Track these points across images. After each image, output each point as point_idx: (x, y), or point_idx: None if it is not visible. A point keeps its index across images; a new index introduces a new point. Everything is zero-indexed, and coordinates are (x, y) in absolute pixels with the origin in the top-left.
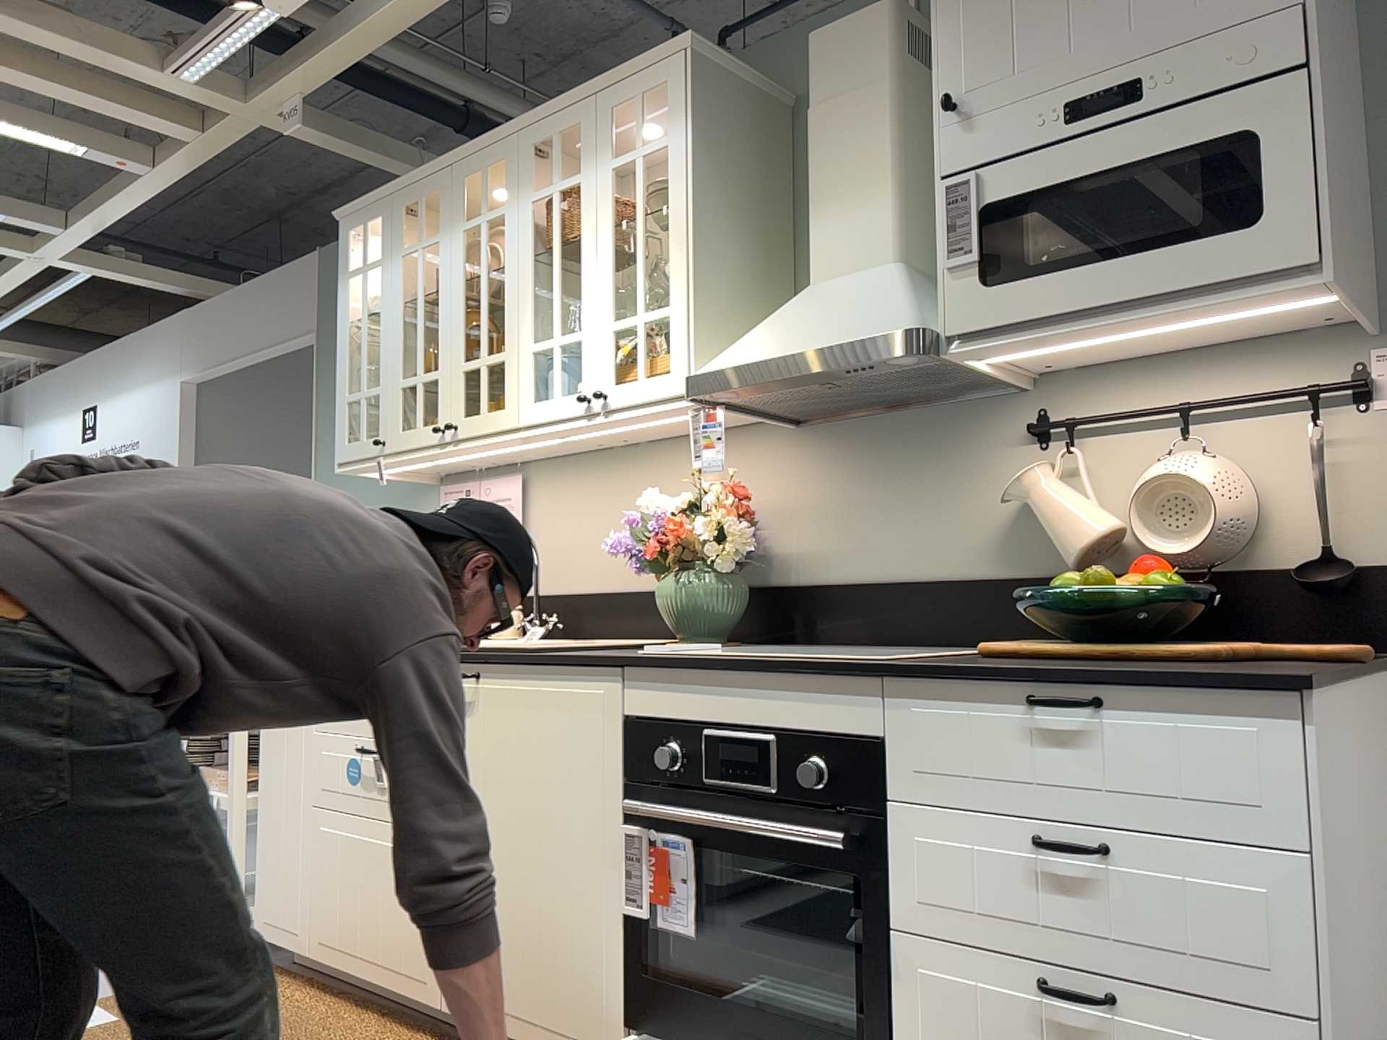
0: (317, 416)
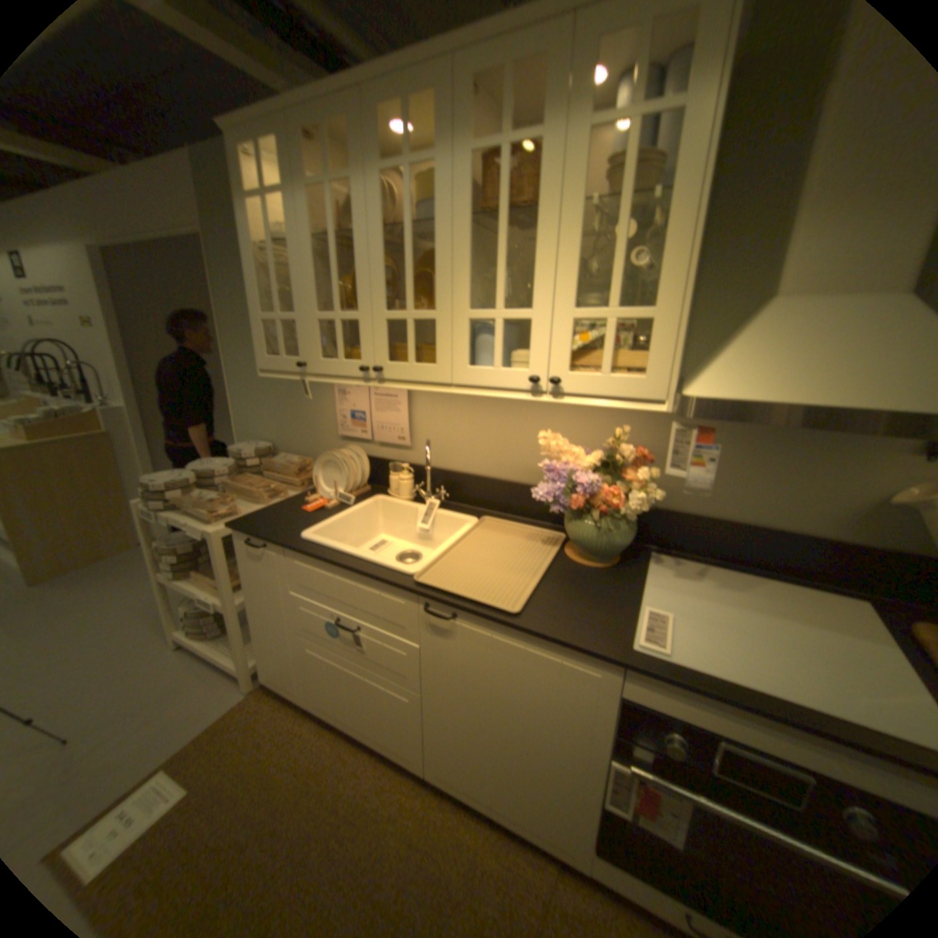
0: (212, 296)
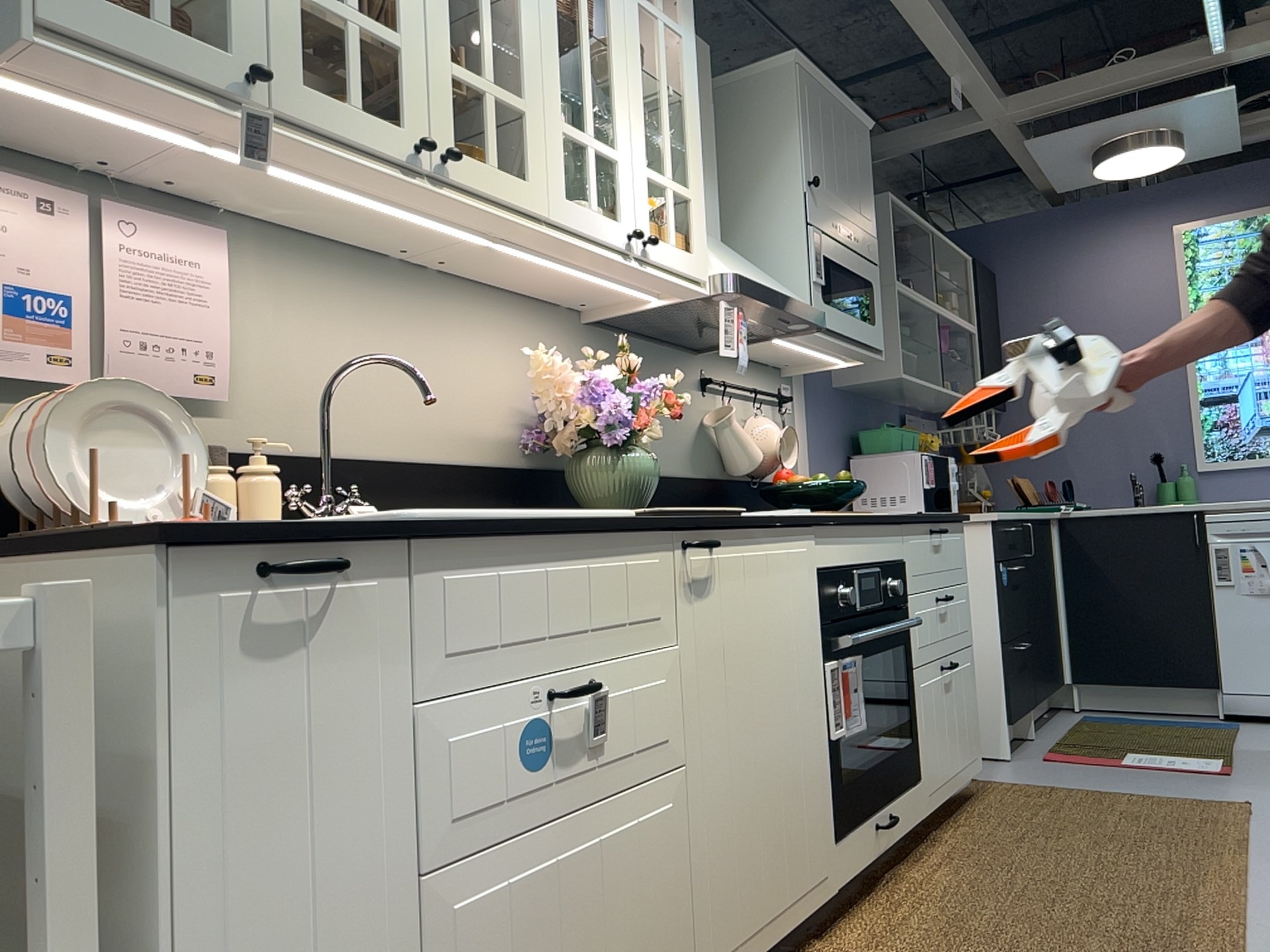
0: None
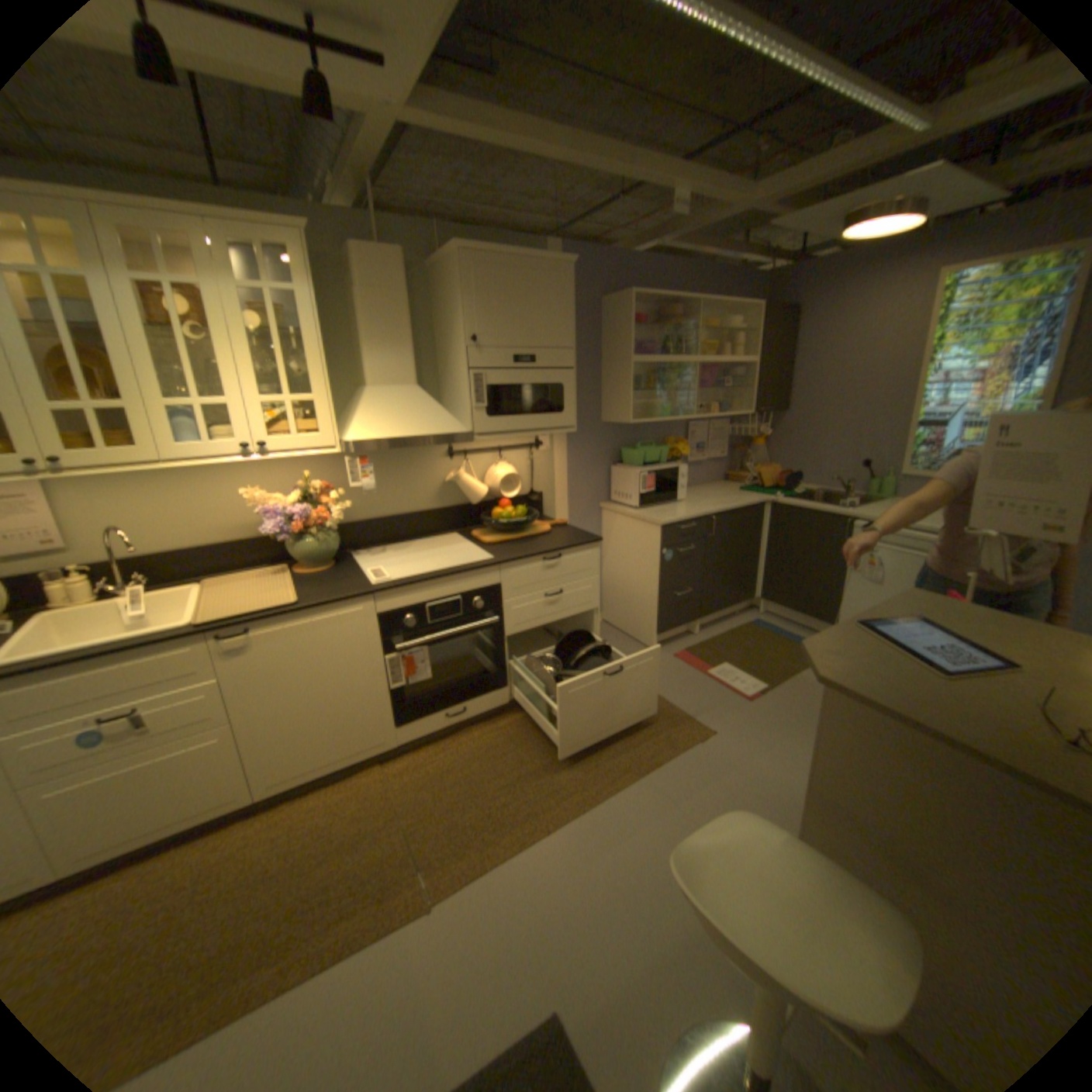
0: None
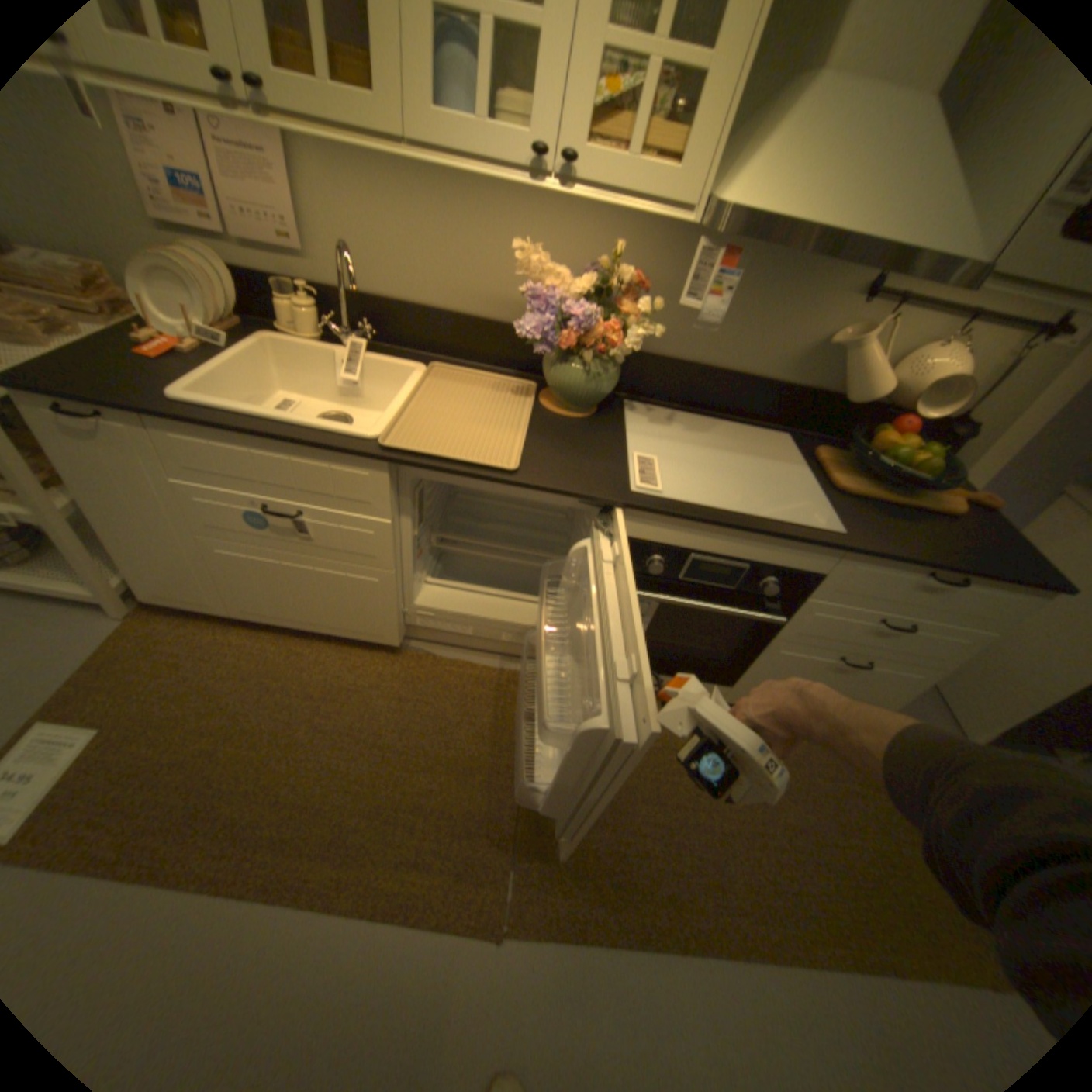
0: None
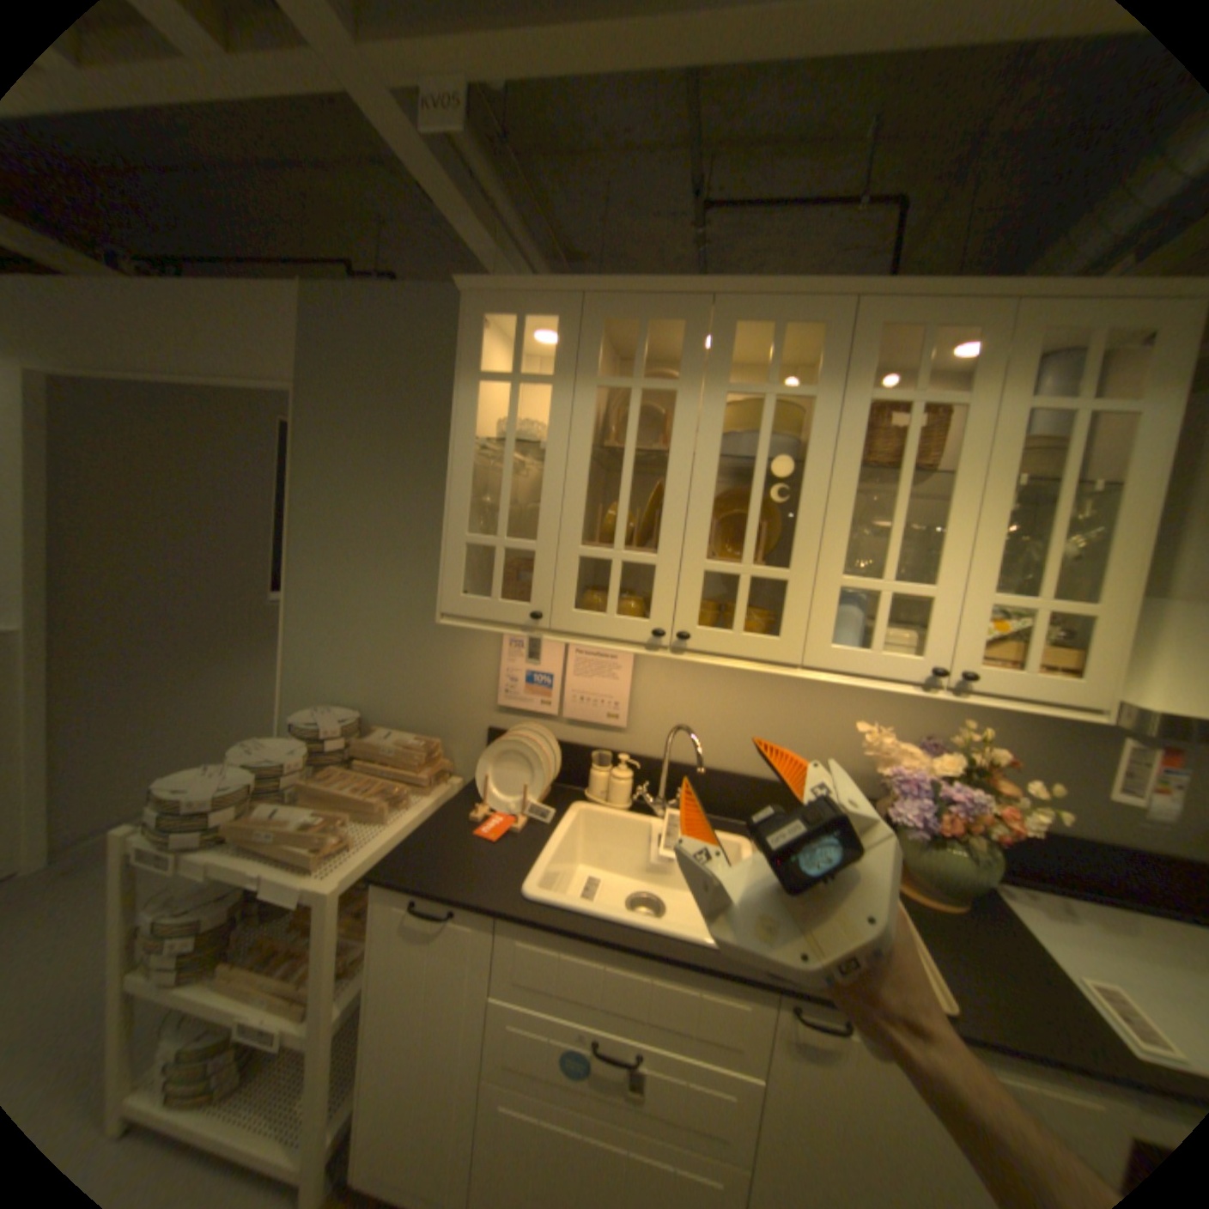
0: (292, 482)
